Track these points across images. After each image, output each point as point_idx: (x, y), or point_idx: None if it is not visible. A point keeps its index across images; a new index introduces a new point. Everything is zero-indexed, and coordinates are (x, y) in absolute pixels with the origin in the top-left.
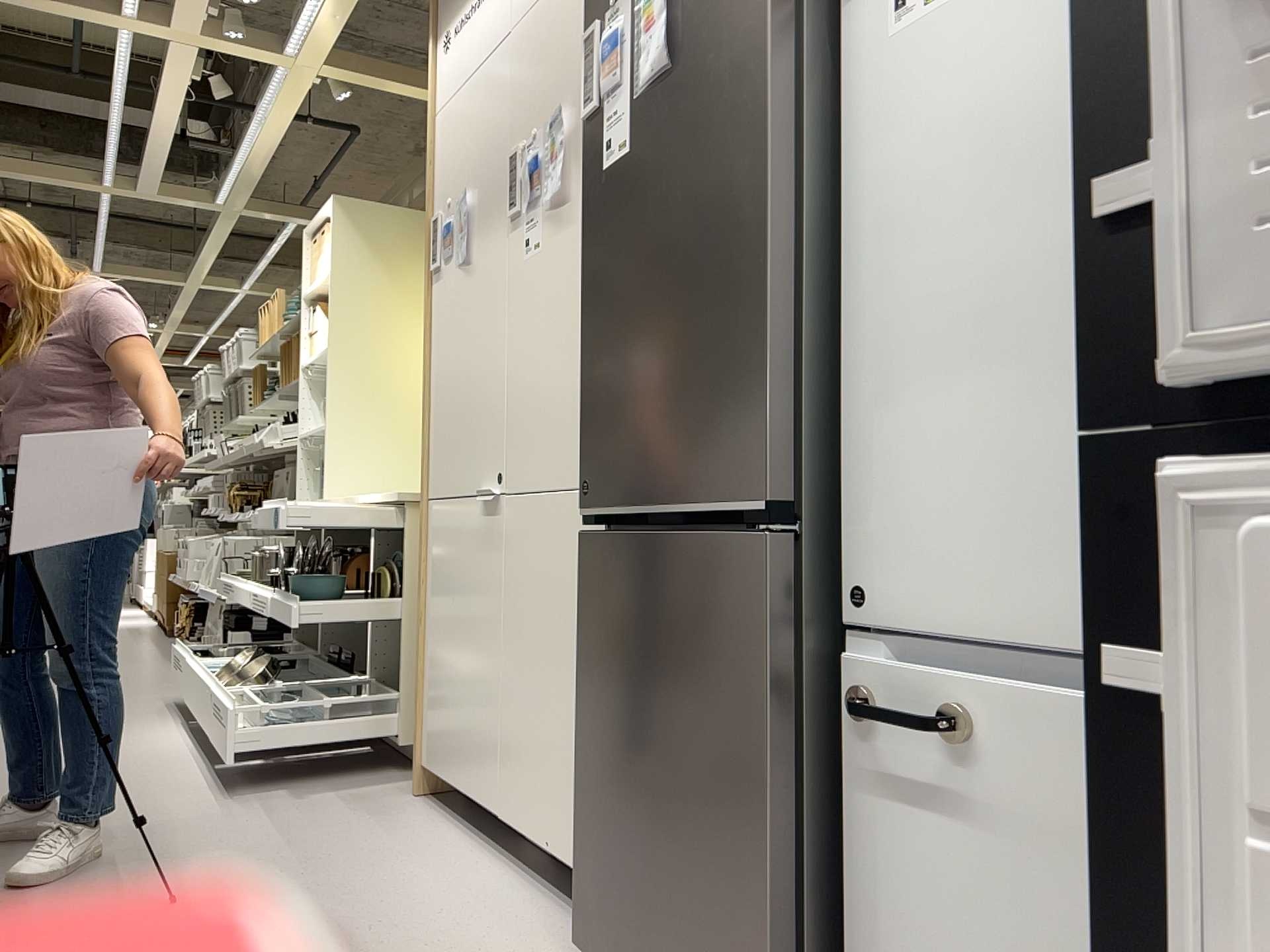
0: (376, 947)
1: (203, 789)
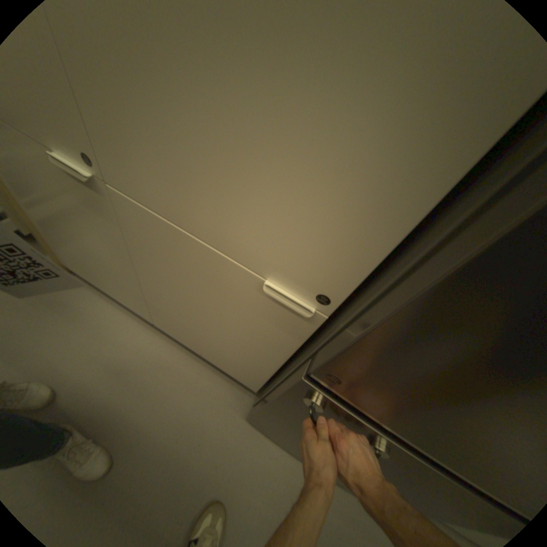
0: (149, 453)
1: None
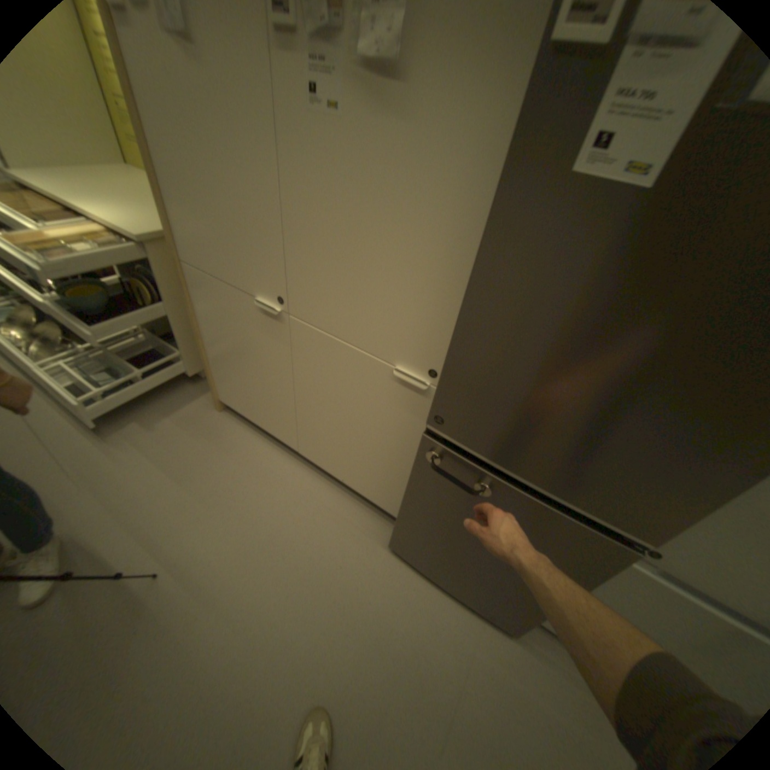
0: (295, 568)
1: (77, 435)
